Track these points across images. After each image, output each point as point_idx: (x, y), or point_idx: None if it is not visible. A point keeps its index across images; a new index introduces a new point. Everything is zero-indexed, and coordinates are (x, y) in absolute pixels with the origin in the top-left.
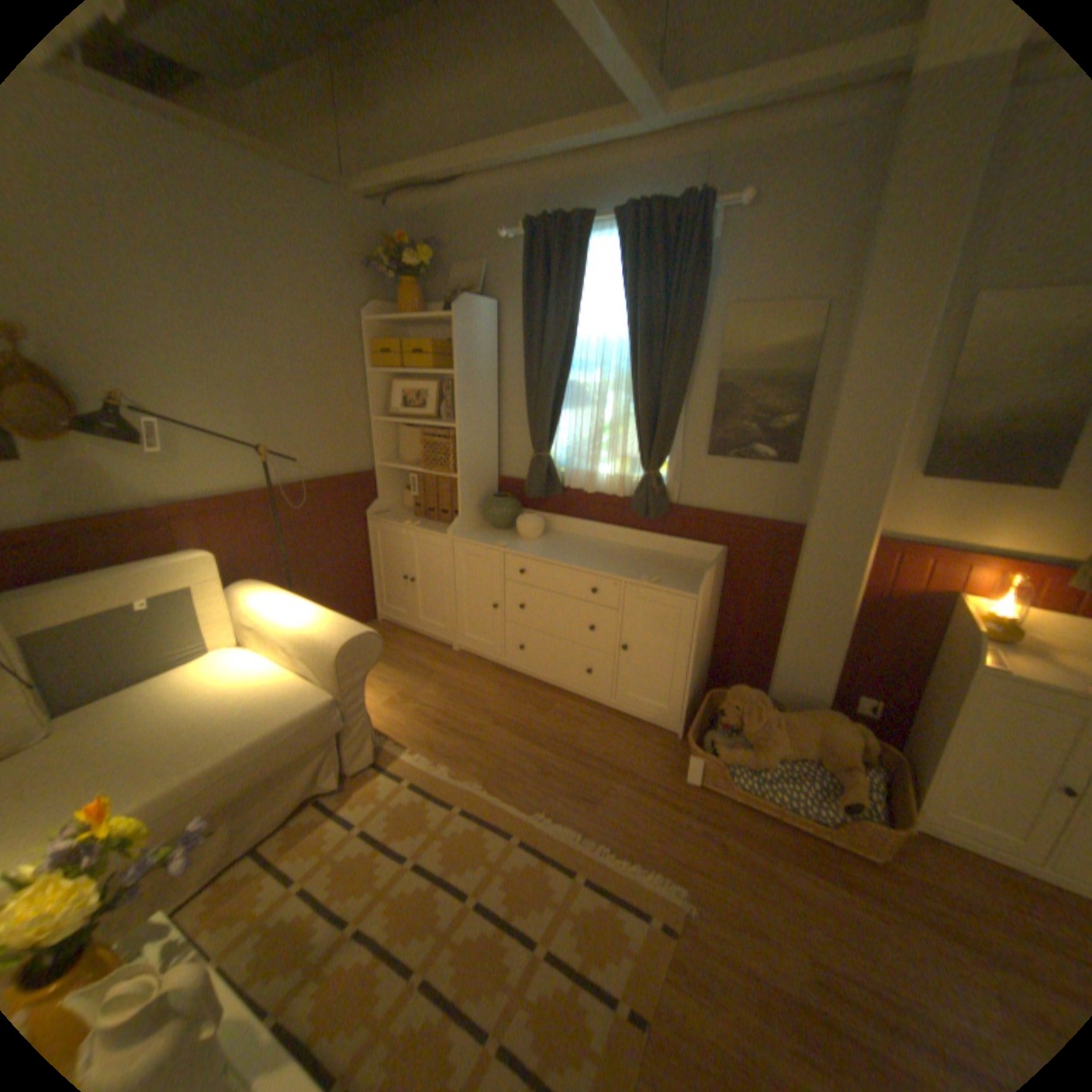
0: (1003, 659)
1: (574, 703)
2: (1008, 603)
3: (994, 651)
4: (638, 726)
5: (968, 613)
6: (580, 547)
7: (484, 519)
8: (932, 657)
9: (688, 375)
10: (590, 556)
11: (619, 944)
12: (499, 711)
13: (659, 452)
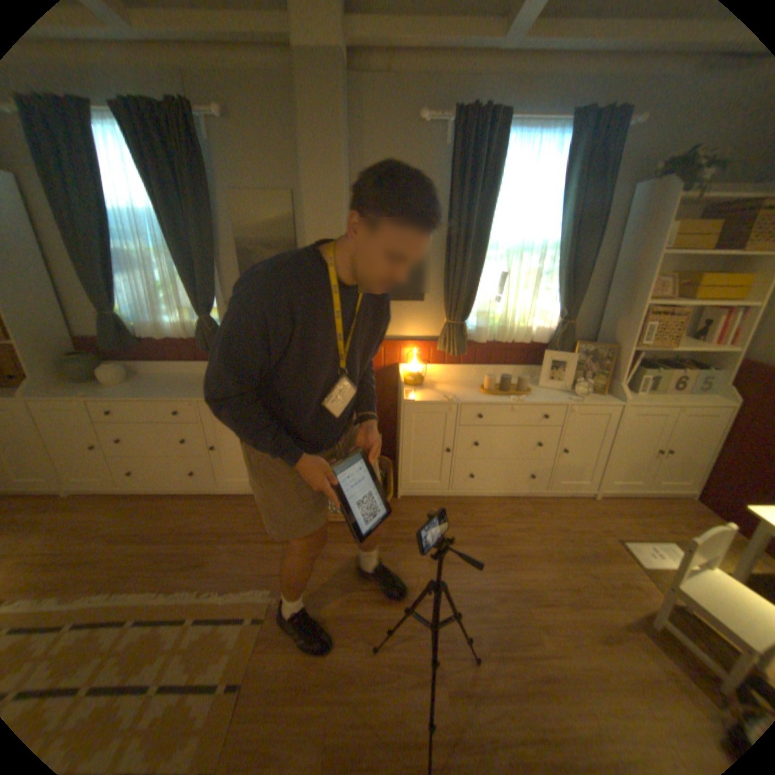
0: (412, 394)
1: (185, 501)
2: (416, 364)
3: (410, 391)
4: (238, 500)
5: (399, 373)
6: (162, 383)
7: (62, 376)
8: (395, 402)
9: (211, 242)
10: (169, 388)
11: (218, 649)
12: (114, 531)
13: (205, 301)
